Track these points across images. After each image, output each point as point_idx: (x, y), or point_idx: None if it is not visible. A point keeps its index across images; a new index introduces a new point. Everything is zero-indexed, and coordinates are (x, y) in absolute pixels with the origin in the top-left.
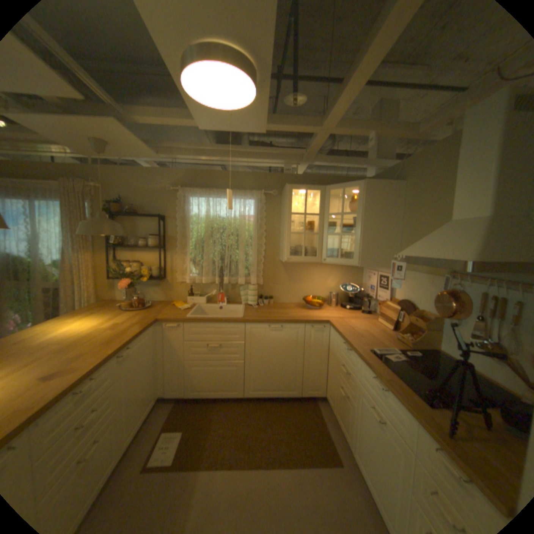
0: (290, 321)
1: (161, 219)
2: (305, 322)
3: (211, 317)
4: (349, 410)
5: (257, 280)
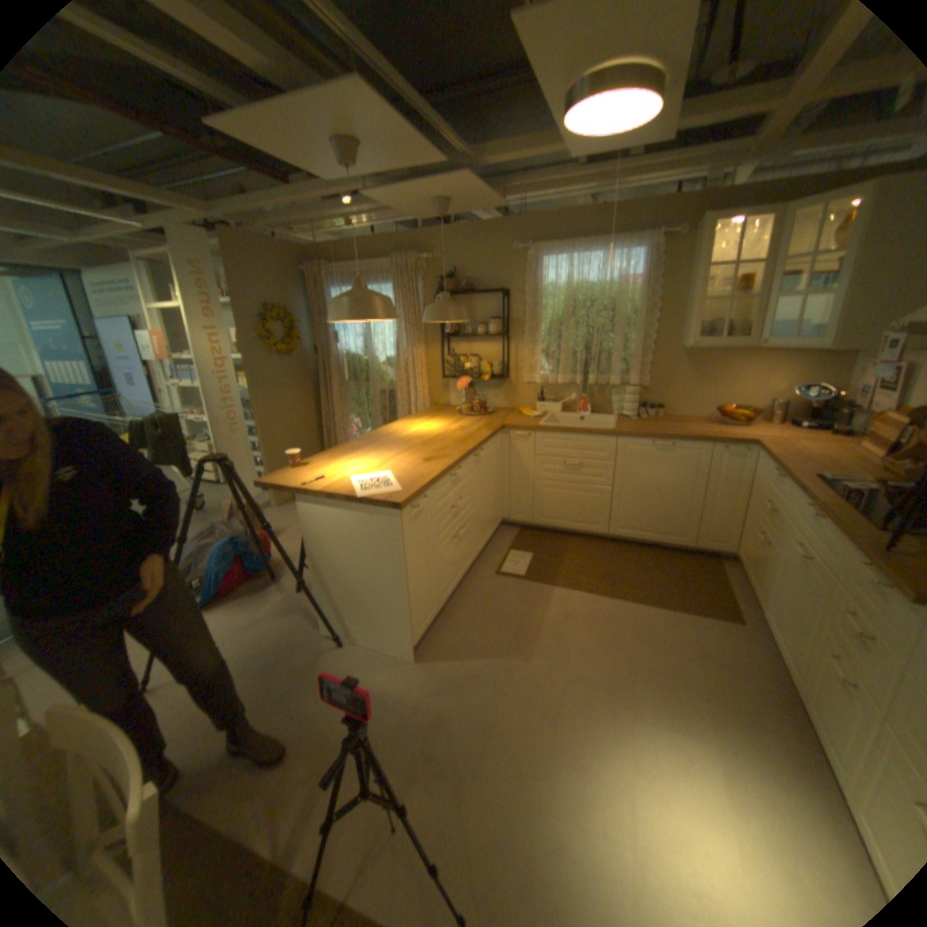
0: (688, 438)
1: (503, 294)
2: (715, 440)
3: (569, 426)
4: (768, 561)
5: (639, 380)
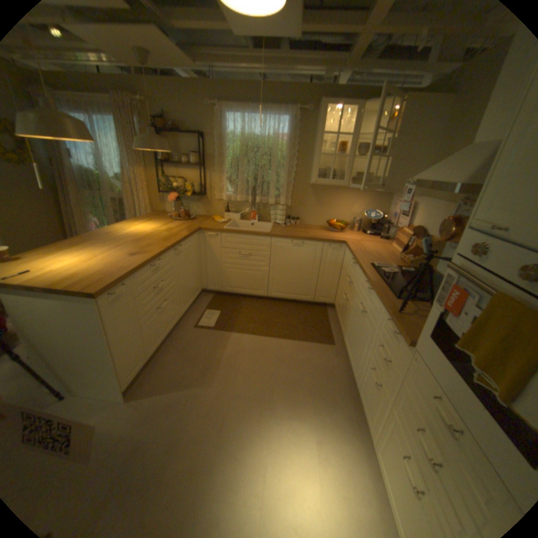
0: (310, 239)
1: (200, 135)
2: (324, 240)
3: (243, 230)
4: (347, 309)
5: (286, 202)
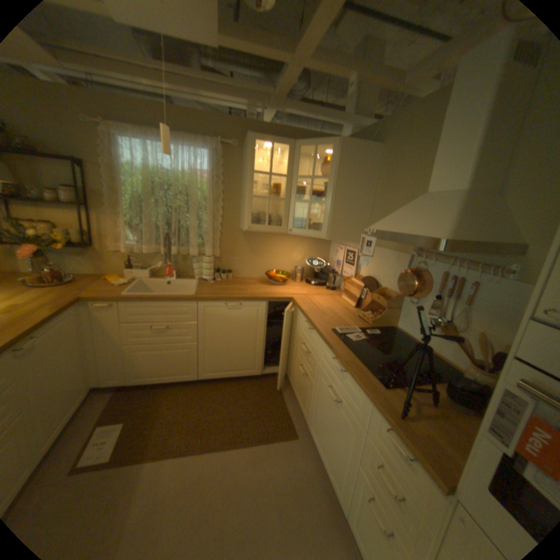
0: (250, 299)
1: (77, 164)
2: (267, 299)
3: (154, 295)
4: (306, 387)
5: (213, 252)
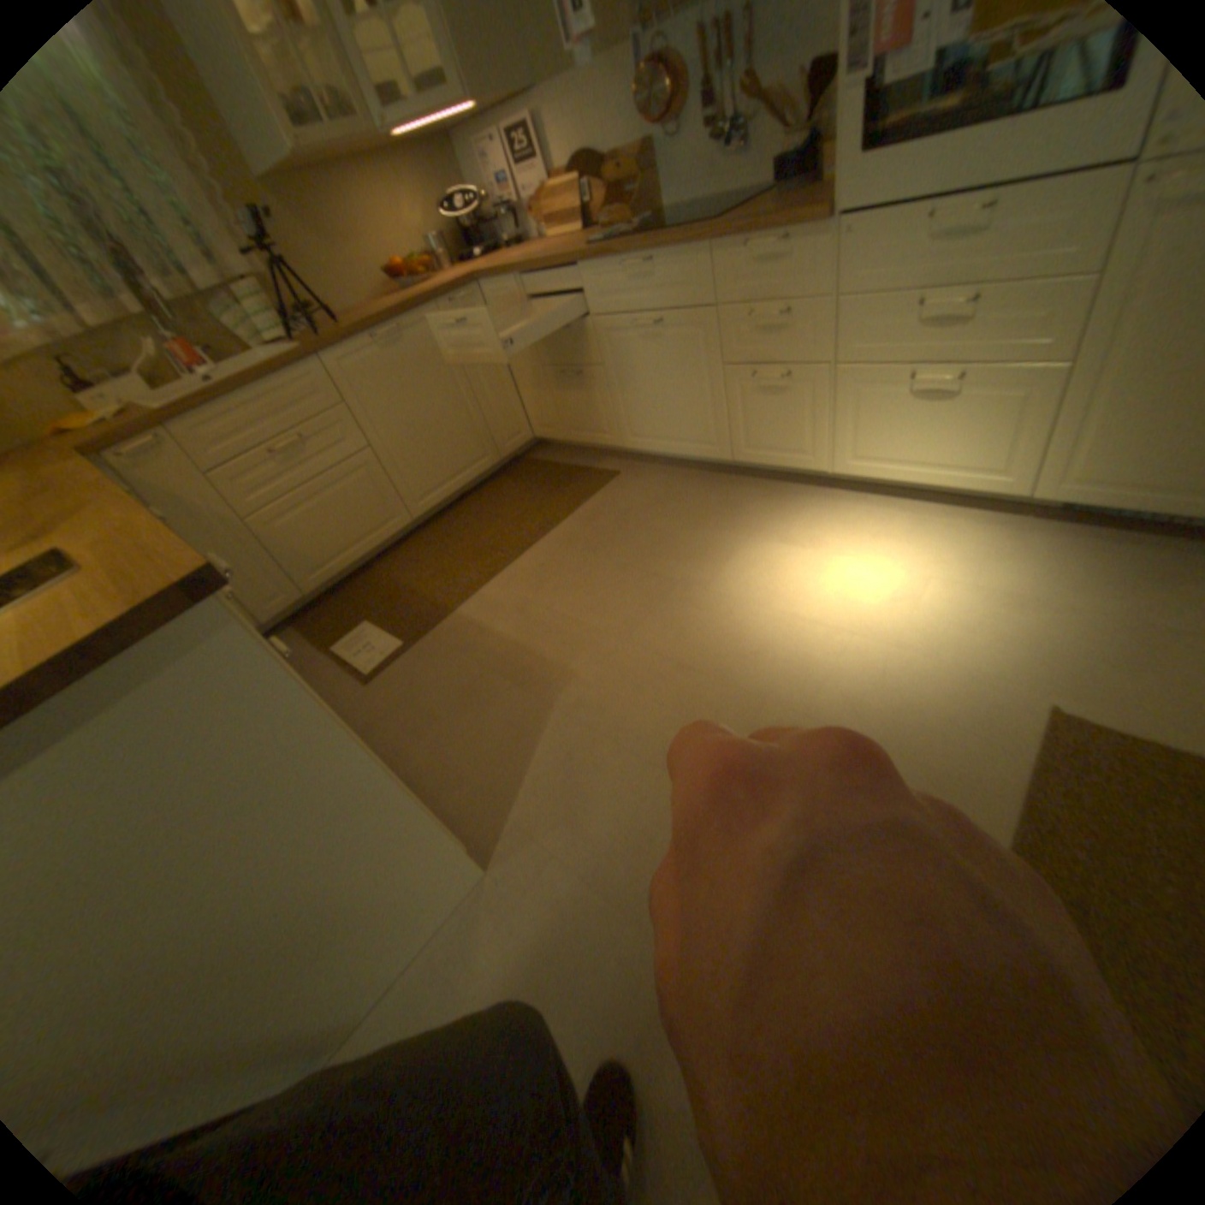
0: (404, 303)
1: None
2: (433, 291)
3: (220, 375)
4: (589, 390)
5: (238, 264)
